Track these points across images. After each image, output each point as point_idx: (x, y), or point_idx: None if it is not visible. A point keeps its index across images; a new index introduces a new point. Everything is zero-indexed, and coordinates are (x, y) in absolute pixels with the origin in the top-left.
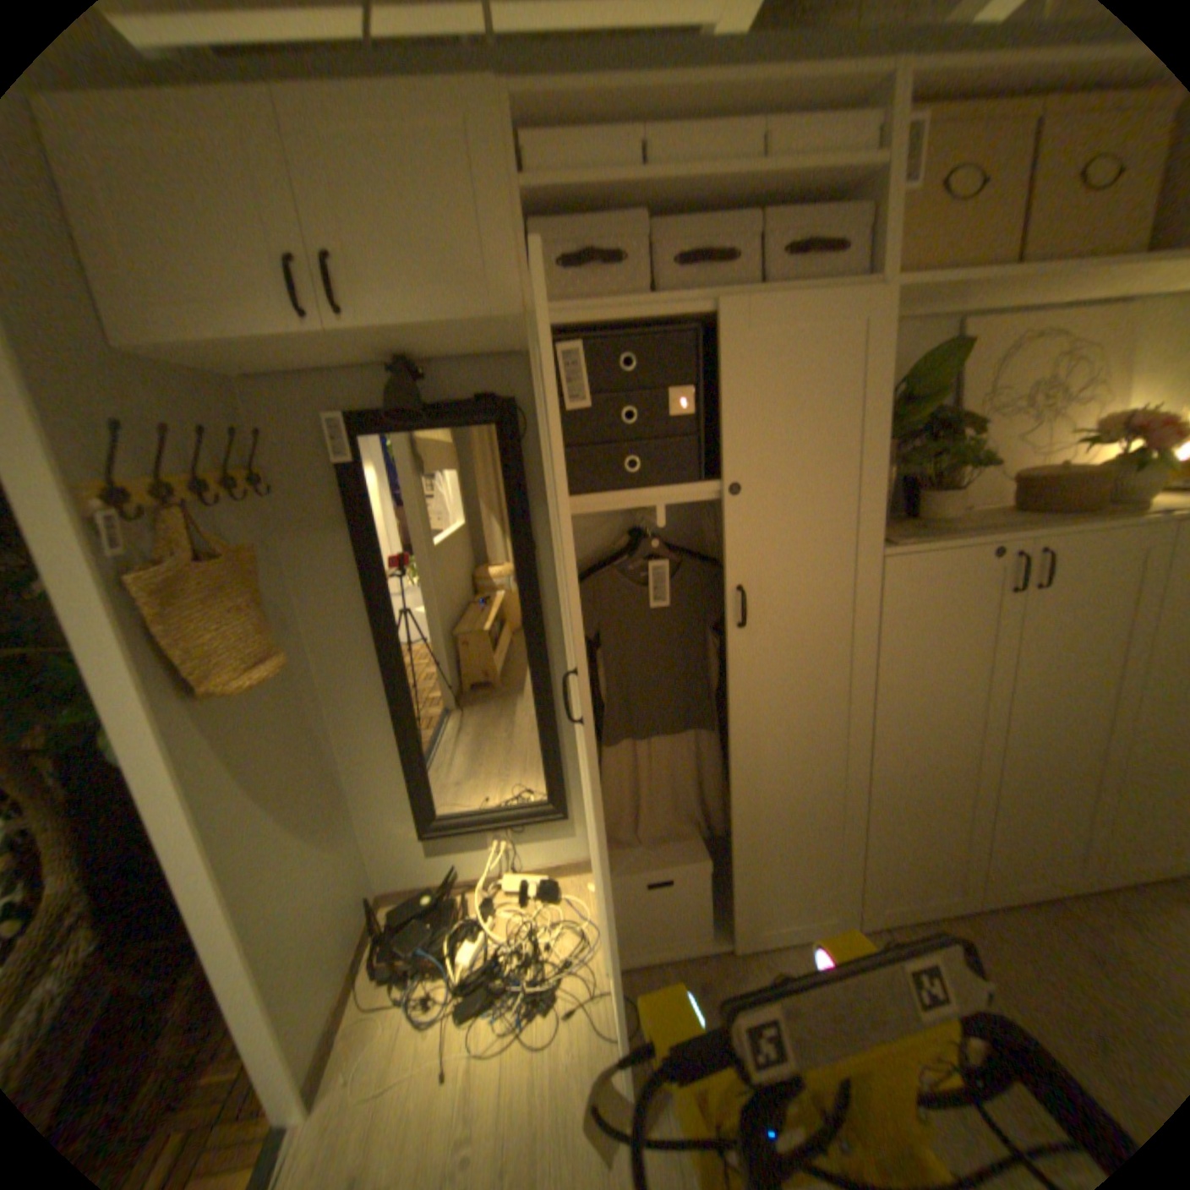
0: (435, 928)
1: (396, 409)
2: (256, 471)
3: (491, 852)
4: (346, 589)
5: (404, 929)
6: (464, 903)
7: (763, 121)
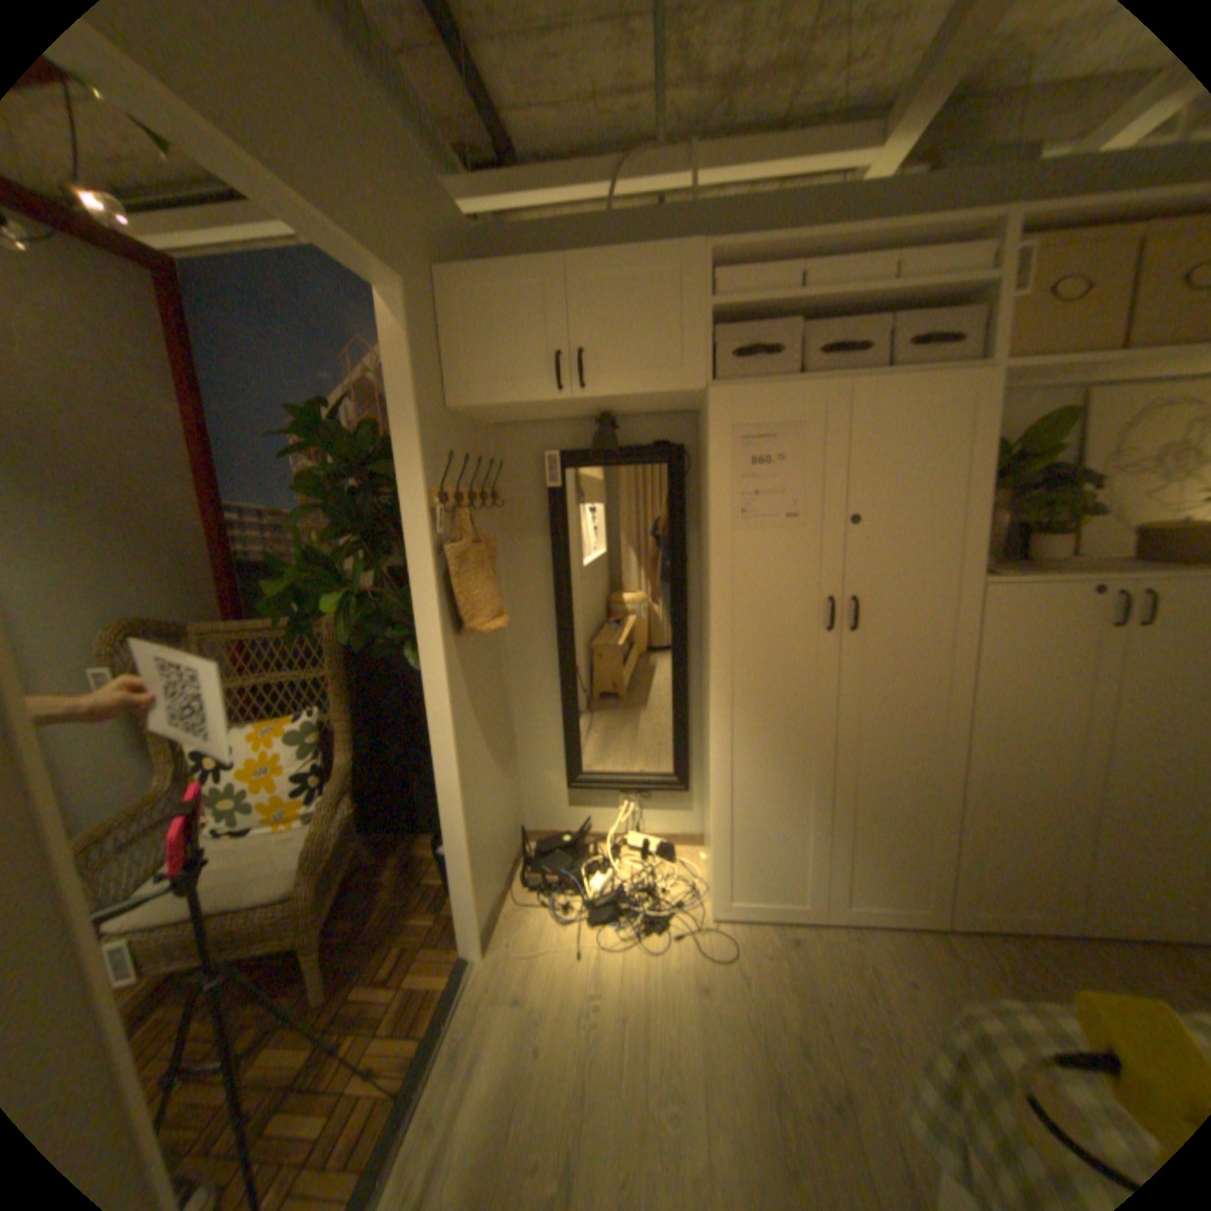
0: (573, 861)
1: (596, 451)
2: (494, 491)
3: (622, 810)
4: (541, 582)
5: (550, 856)
6: (596, 849)
7: (899, 250)
